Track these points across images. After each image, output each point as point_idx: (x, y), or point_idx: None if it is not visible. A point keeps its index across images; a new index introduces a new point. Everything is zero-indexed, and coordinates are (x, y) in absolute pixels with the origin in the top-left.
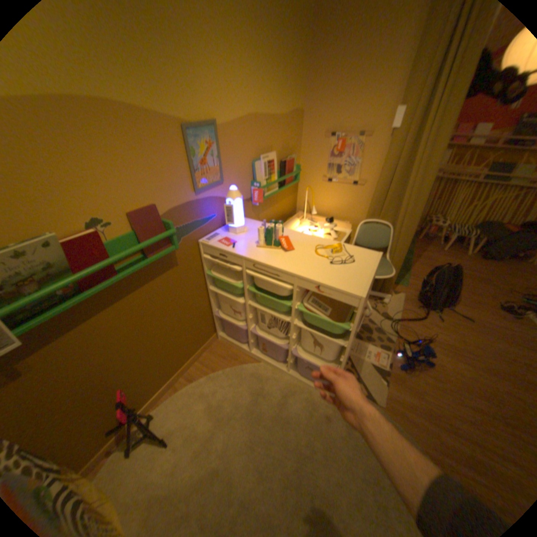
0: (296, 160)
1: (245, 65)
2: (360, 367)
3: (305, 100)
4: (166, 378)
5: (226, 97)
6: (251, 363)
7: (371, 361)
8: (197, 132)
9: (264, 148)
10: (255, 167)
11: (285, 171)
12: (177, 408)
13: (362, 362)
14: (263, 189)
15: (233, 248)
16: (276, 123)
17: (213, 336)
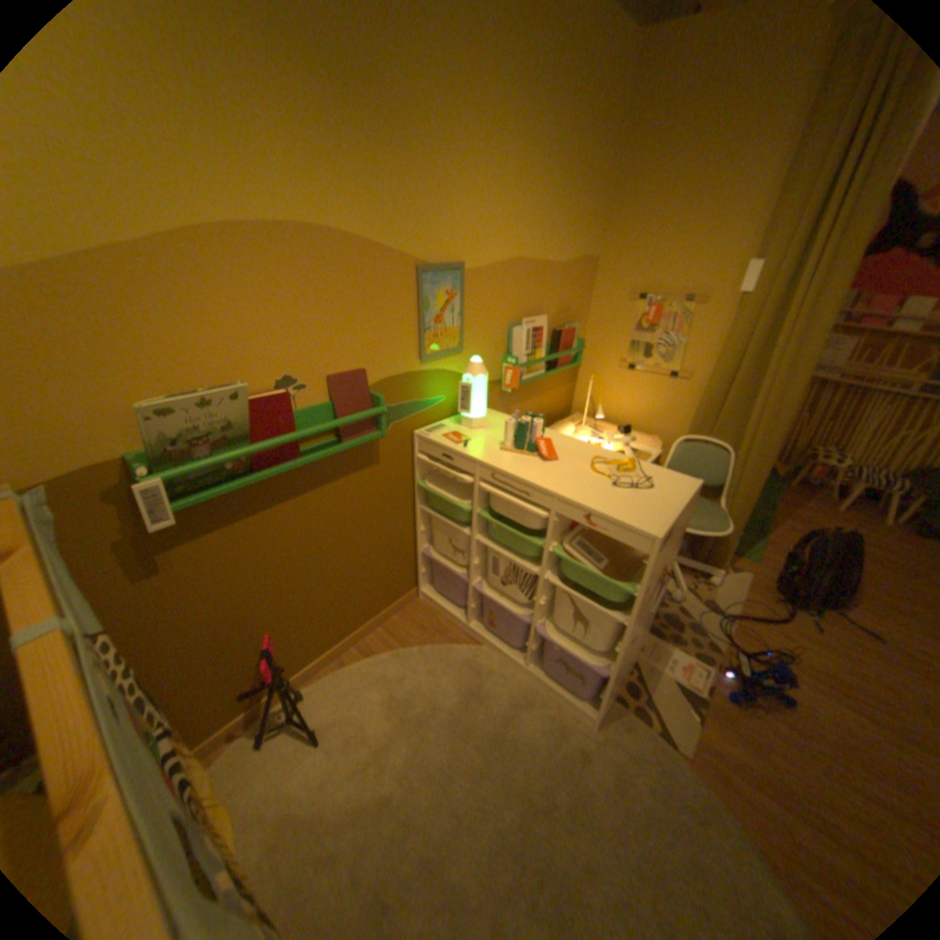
0: (578, 331)
1: (516, 192)
2: (654, 683)
3: (603, 243)
4: (331, 641)
5: (482, 233)
6: (468, 644)
7: (676, 677)
8: (437, 277)
9: (530, 308)
10: (512, 334)
11: (558, 345)
12: (341, 691)
13: (659, 676)
14: (521, 368)
15: (464, 447)
16: (553, 274)
17: (412, 591)
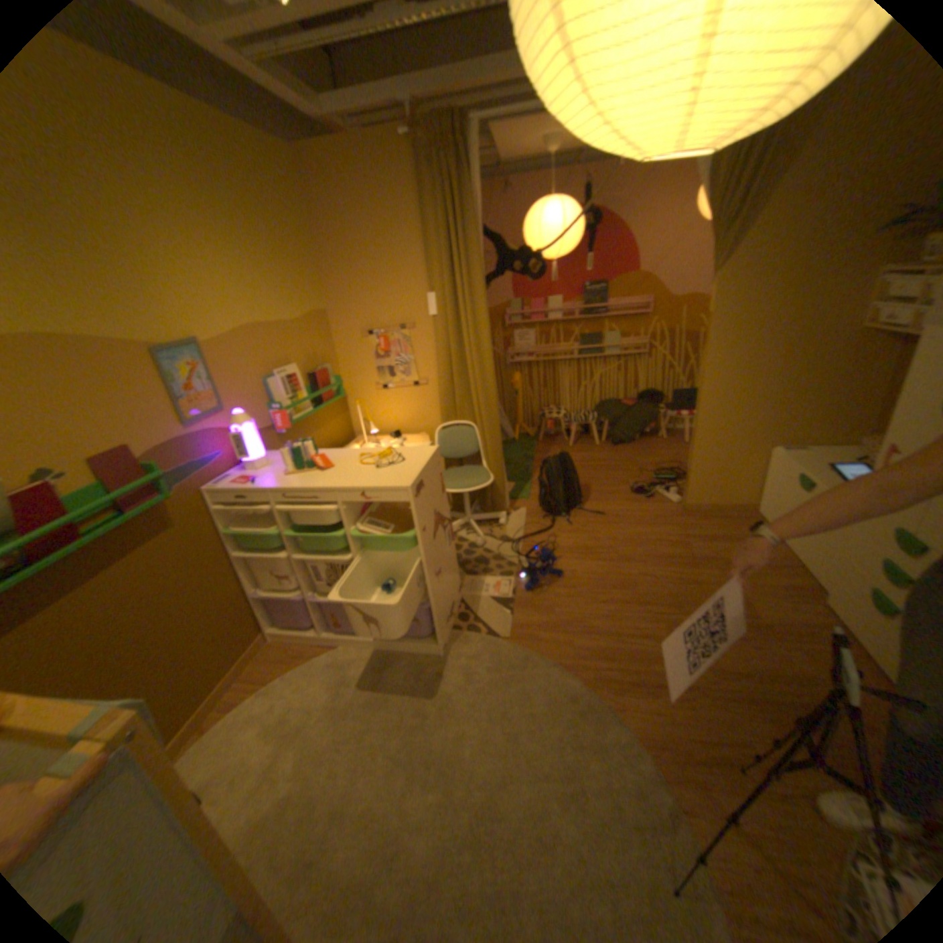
0: (332, 370)
1: (226, 274)
2: (476, 605)
3: (325, 299)
4: (185, 713)
5: (206, 310)
6: (326, 652)
7: (489, 594)
8: (174, 353)
9: (279, 361)
10: (270, 384)
11: (318, 385)
12: (211, 750)
13: (479, 599)
14: (288, 410)
15: (254, 484)
16: (289, 330)
17: (259, 637)
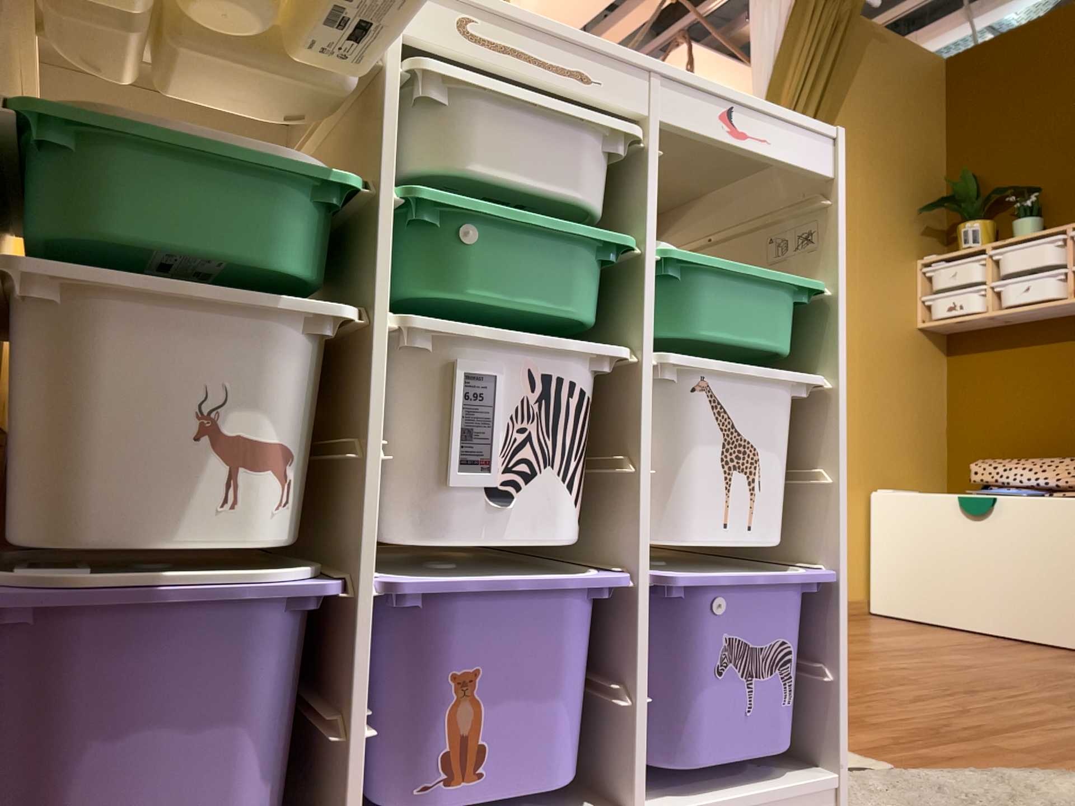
0: None
1: None
2: None
3: None
4: None
5: None
6: None
7: None
8: None
9: None
10: None
11: None
12: None
13: None
14: None
15: None
16: None
17: None
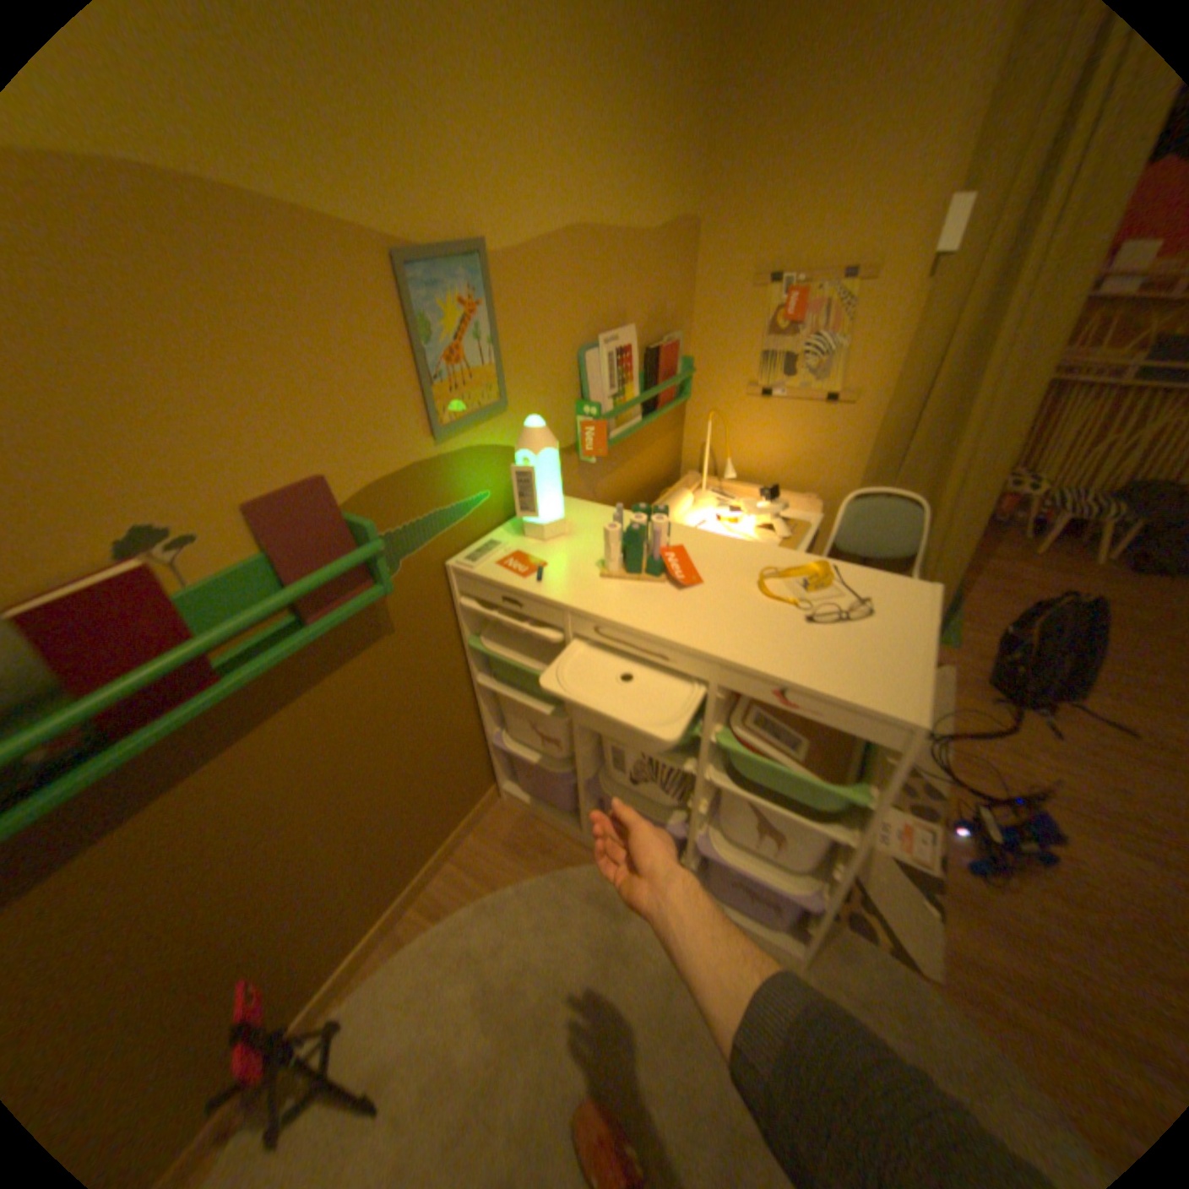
0: (682, 344)
1: (561, 89)
2: None
3: (705, 192)
4: (372, 913)
5: (510, 175)
6: (588, 860)
7: (891, 851)
8: (436, 271)
9: (609, 315)
10: (586, 363)
11: (657, 372)
12: (401, 993)
13: None
14: (607, 419)
15: (539, 580)
16: (636, 251)
17: (489, 791)
